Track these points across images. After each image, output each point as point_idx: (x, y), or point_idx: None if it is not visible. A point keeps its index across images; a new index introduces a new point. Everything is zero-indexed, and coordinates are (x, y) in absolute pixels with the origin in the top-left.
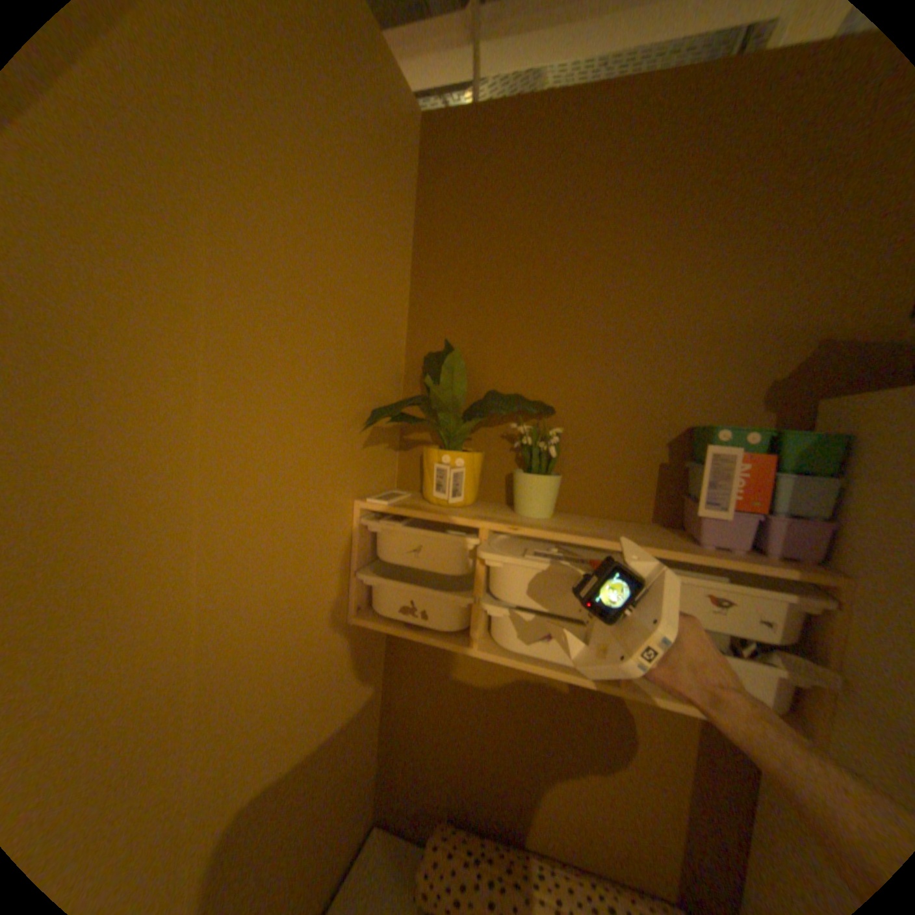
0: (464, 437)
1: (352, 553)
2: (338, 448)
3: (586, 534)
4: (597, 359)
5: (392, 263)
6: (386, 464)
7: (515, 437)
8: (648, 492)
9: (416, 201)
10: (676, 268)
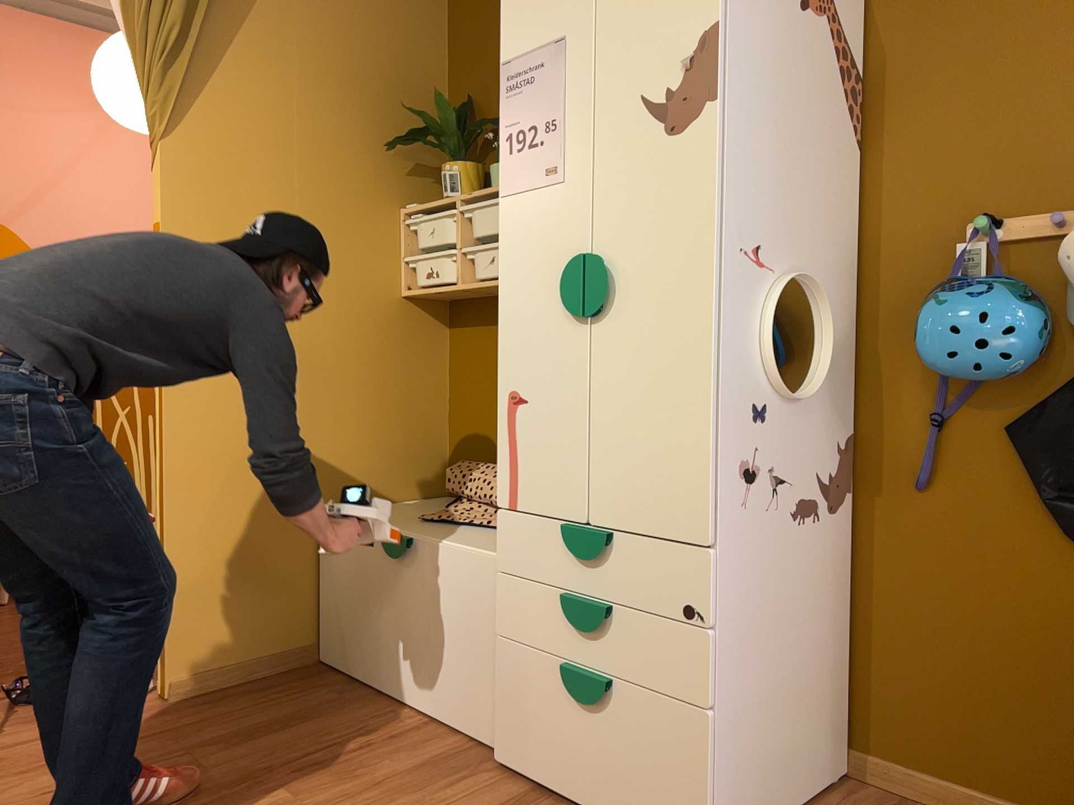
0: (463, 156)
1: (399, 246)
2: (382, 170)
3: None
4: None
5: (425, 53)
6: (432, 195)
7: None
8: None
9: (448, 5)
10: None
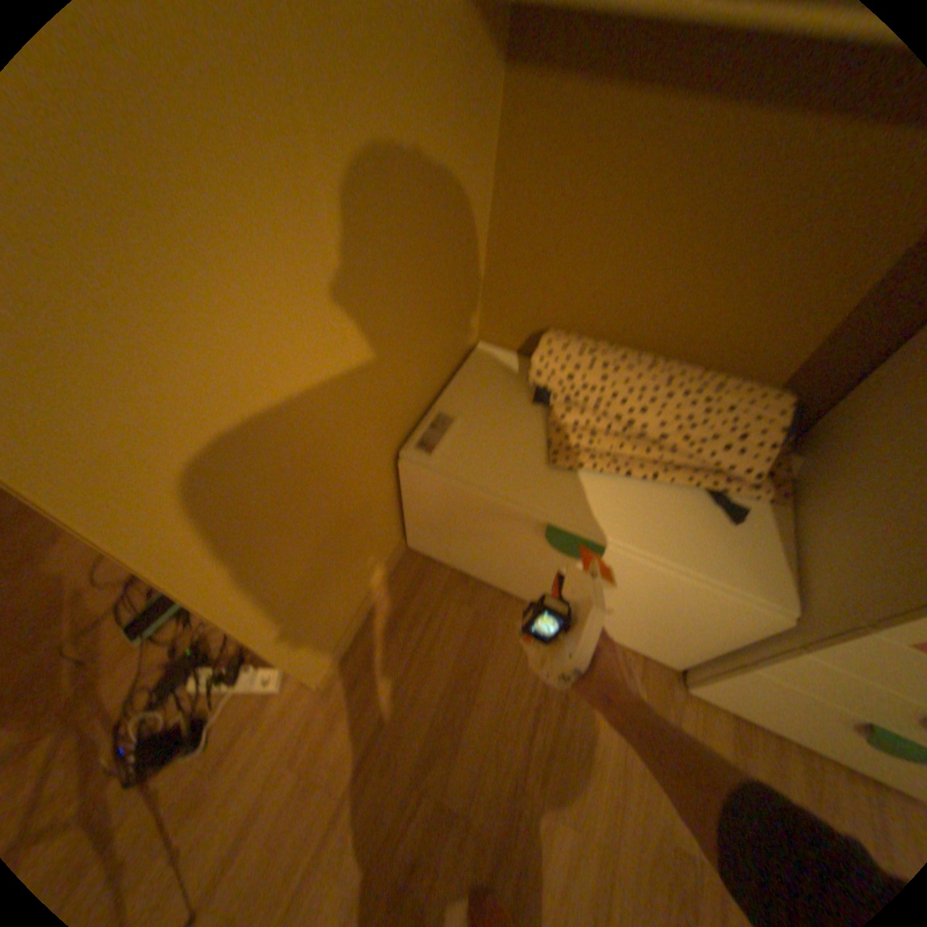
0: None
1: None
2: None
3: None
4: None
5: None
6: None
7: None
8: None
9: None
10: None
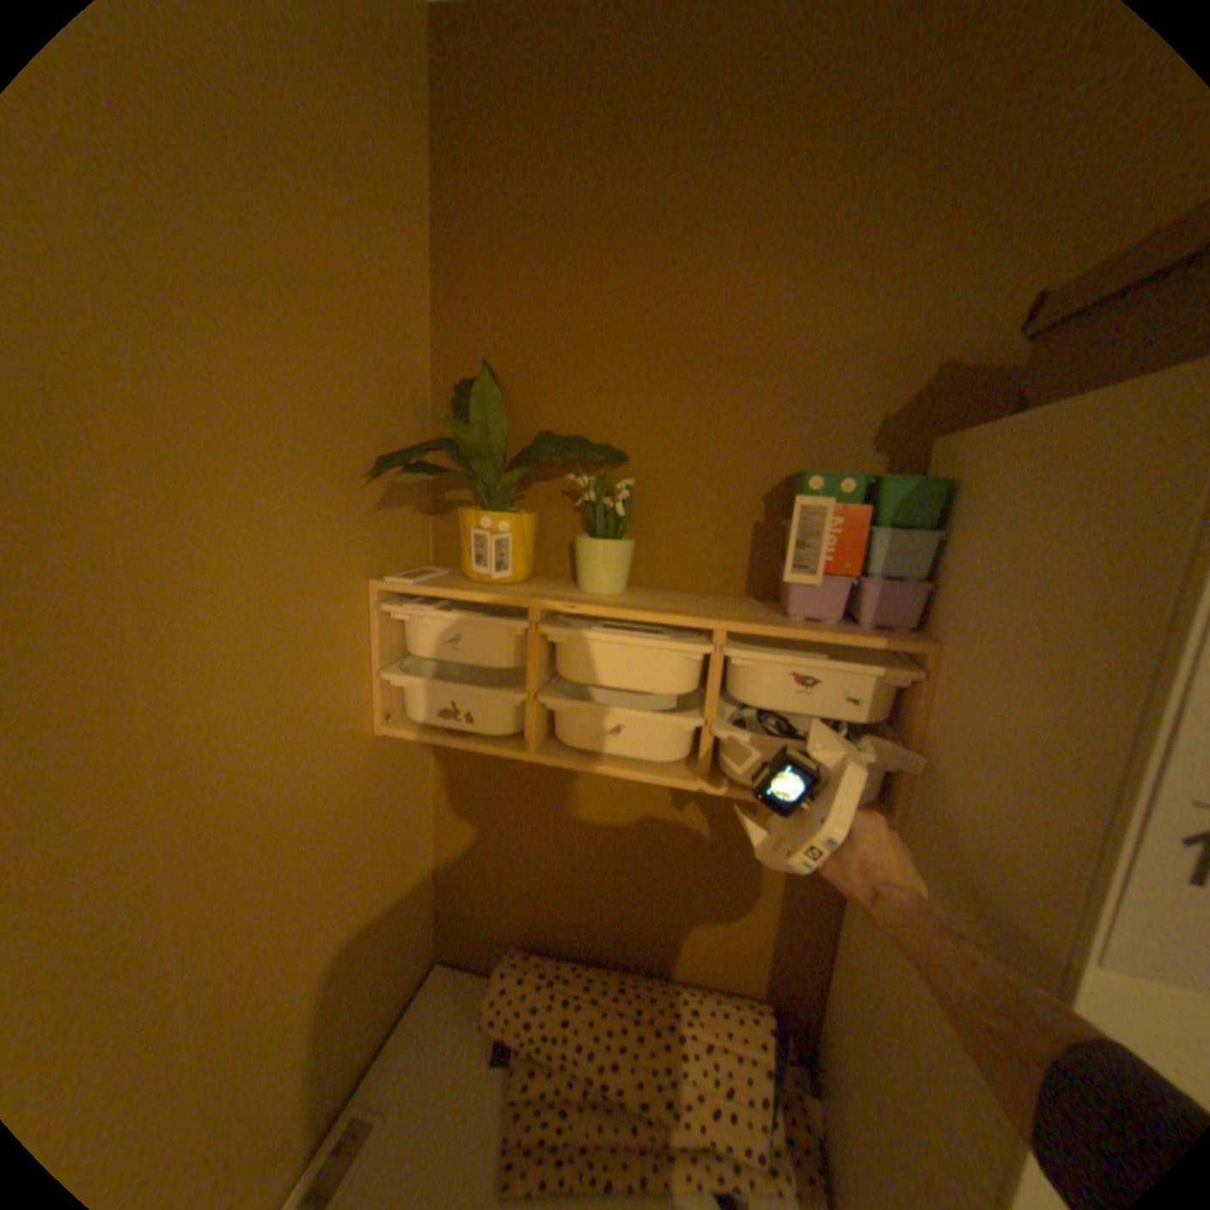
0: (510, 494)
1: (372, 648)
2: (336, 510)
3: (660, 610)
4: (680, 388)
5: (398, 247)
6: (413, 533)
7: (580, 494)
8: (740, 558)
9: (430, 151)
10: (776, 264)
